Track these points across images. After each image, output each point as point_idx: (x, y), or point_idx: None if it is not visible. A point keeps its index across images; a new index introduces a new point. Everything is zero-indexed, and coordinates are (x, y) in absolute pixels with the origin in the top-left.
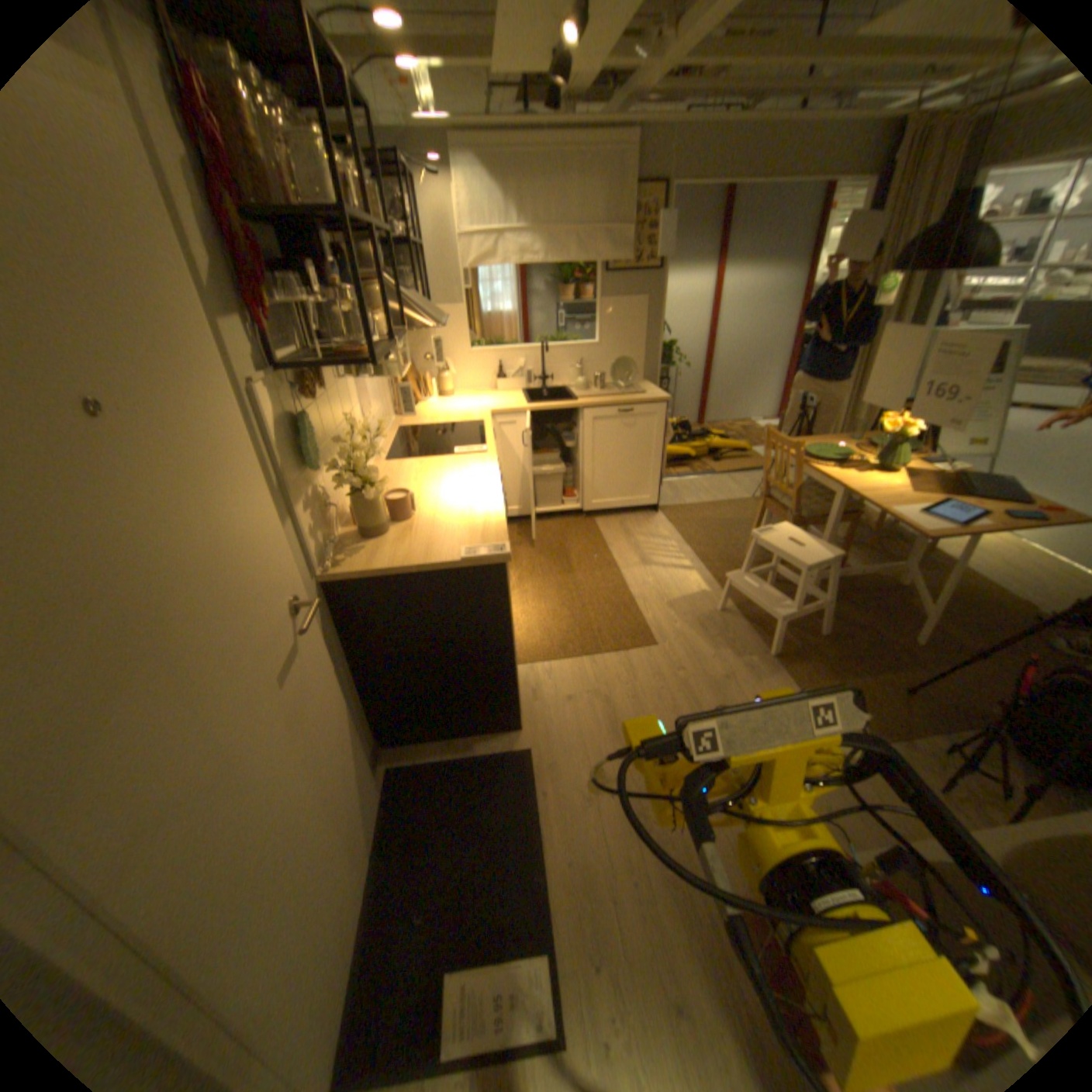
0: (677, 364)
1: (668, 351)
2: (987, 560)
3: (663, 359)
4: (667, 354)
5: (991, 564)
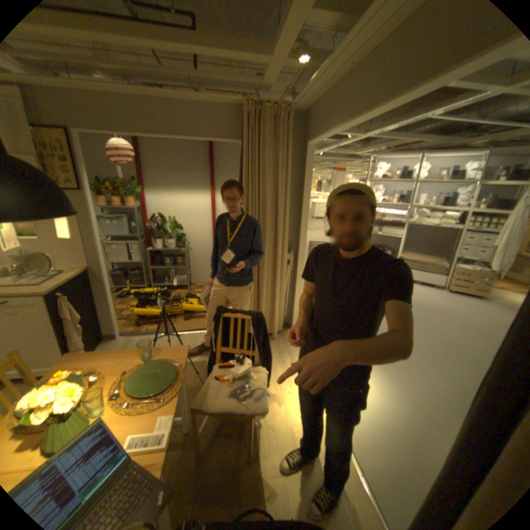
0: (195, 246)
1: (179, 239)
2: (294, 482)
3: (177, 243)
4: (179, 240)
5: (293, 491)
